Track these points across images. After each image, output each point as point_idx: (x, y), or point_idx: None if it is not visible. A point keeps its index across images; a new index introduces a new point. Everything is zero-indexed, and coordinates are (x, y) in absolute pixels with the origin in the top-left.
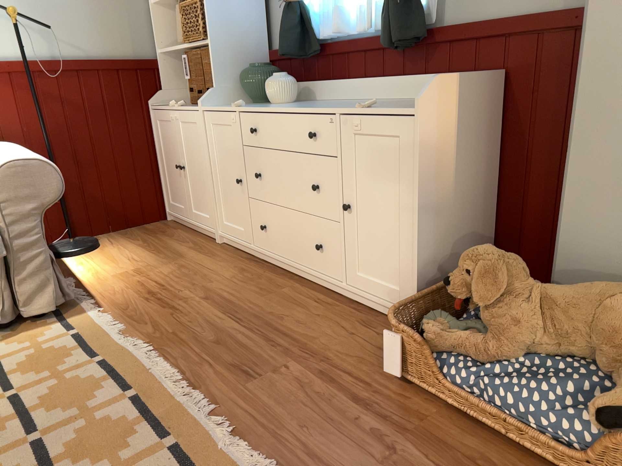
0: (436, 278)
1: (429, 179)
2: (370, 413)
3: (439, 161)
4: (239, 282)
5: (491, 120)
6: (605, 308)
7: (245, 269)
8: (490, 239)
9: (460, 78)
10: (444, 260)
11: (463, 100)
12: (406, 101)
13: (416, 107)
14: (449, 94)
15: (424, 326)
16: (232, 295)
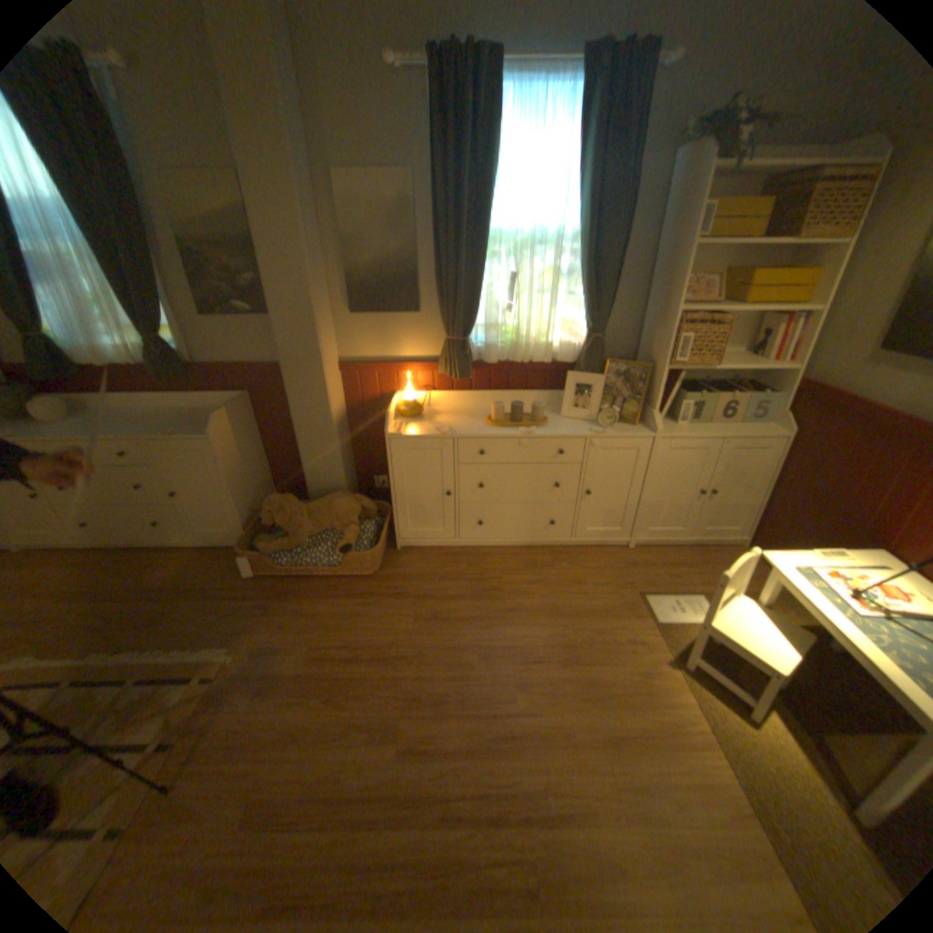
0: (249, 516)
1: (228, 469)
2: (245, 601)
3: (229, 457)
4: (81, 576)
5: (249, 420)
6: (332, 508)
7: (77, 564)
8: (271, 480)
9: (225, 408)
10: (250, 505)
11: (228, 412)
12: (184, 411)
13: (205, 433)
14: (223, 420)
15: (256, 548)
16: (86, 588)
